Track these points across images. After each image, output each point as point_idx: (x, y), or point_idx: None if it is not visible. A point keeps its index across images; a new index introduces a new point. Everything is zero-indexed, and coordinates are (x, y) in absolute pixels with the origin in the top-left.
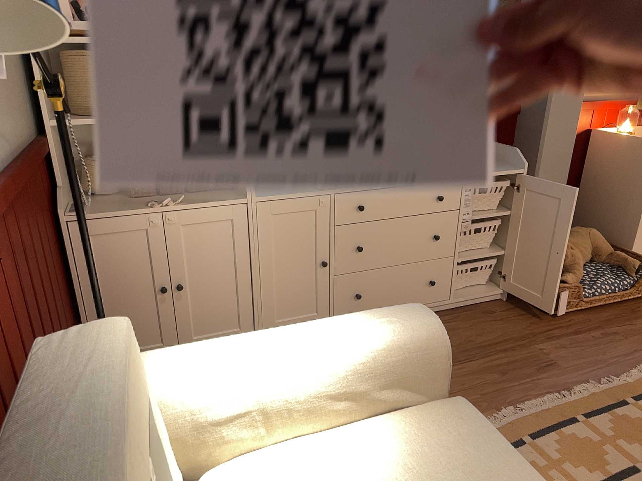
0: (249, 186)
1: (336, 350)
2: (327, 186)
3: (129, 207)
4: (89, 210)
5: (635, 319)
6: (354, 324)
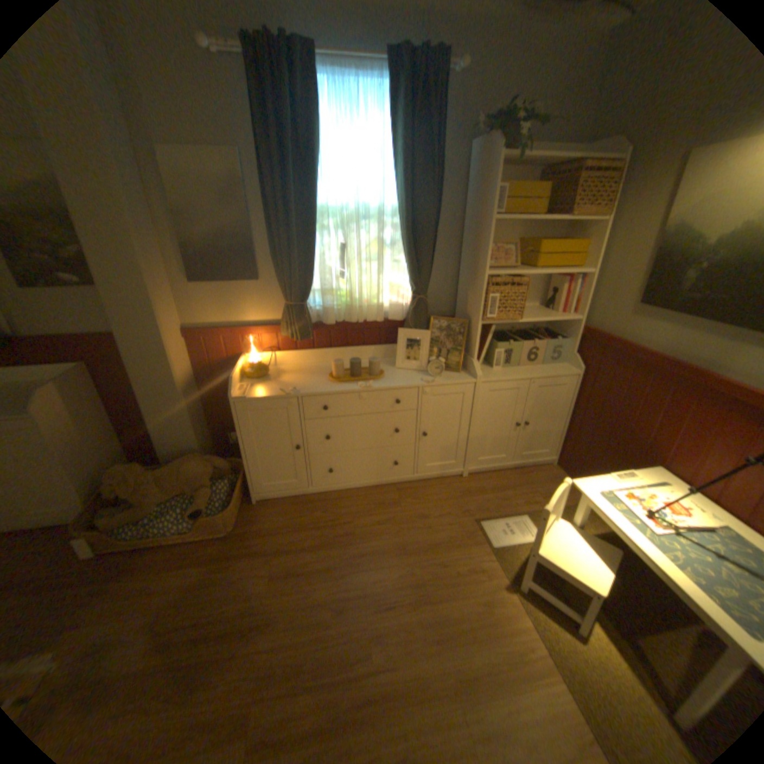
0: None
1: None
2: None
3: None
4: None
5: (162, 572)
6: None
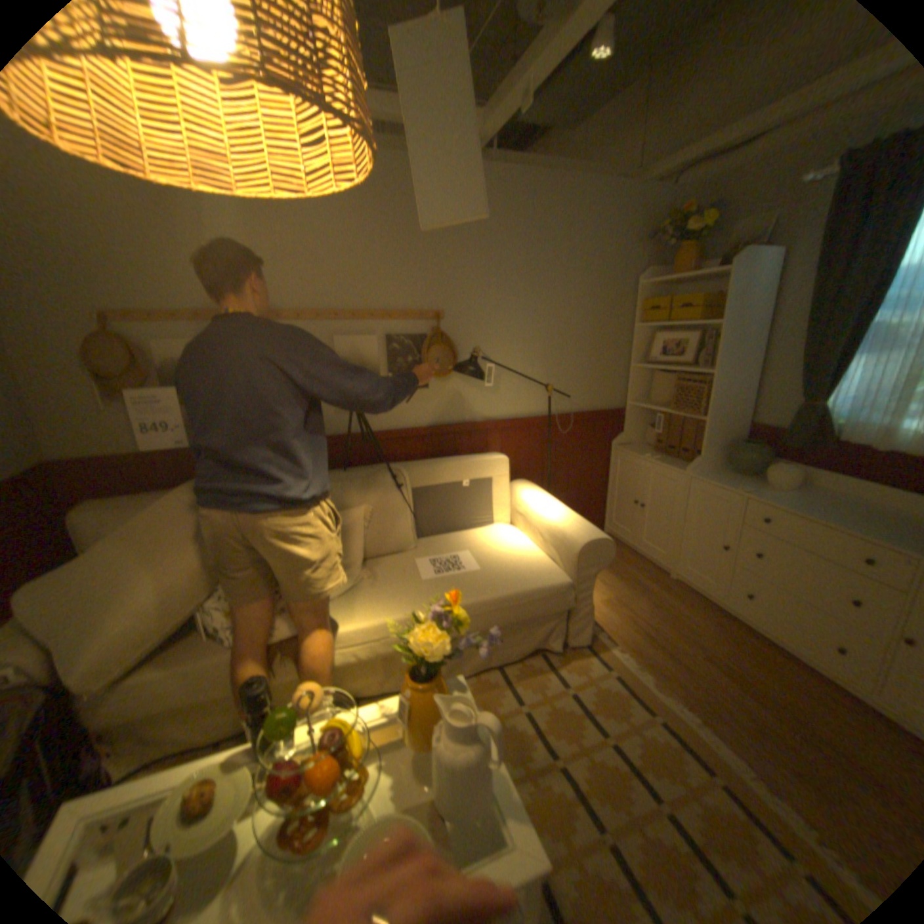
0: (695, 466)
1: (552, 519)
2: (752, 491)
3: (640, 452)
4: (626, 447)
5: None
6: (574, 520)
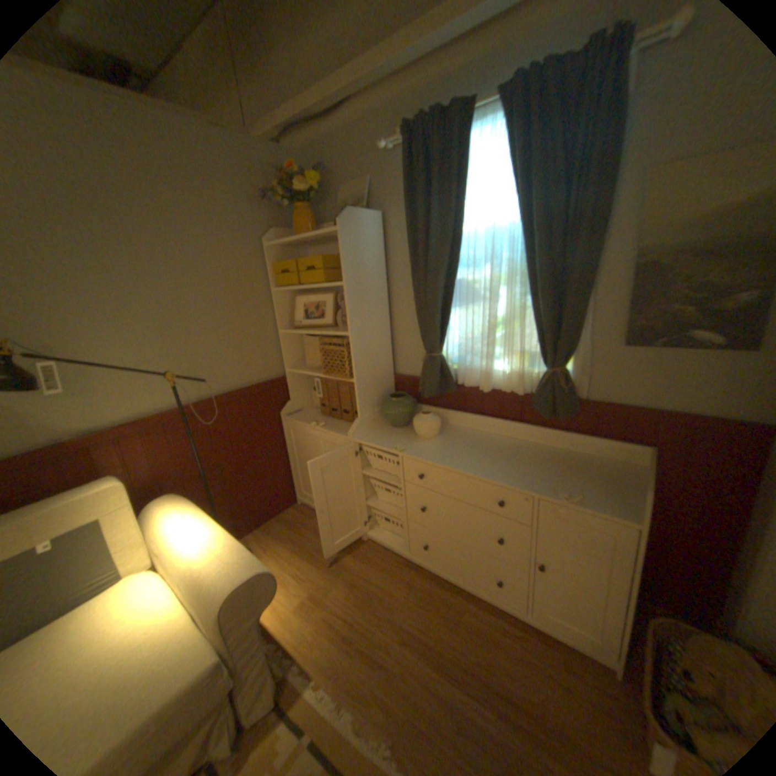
0: (356, 429)
1: (189, 560)
2: (405, 448)
3: (309, 419)
4: (296, 415)
5: None
6: (217, 553)
